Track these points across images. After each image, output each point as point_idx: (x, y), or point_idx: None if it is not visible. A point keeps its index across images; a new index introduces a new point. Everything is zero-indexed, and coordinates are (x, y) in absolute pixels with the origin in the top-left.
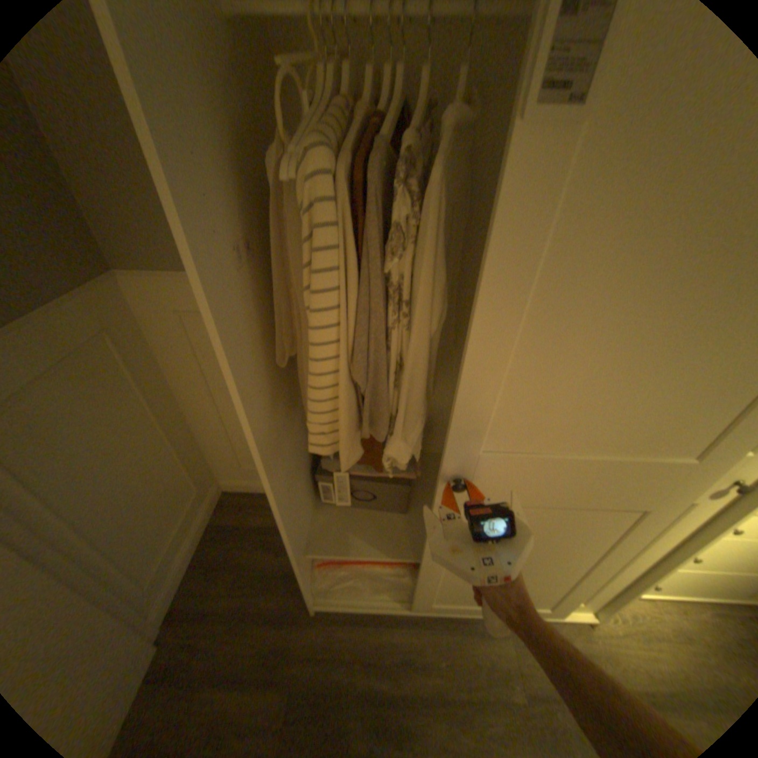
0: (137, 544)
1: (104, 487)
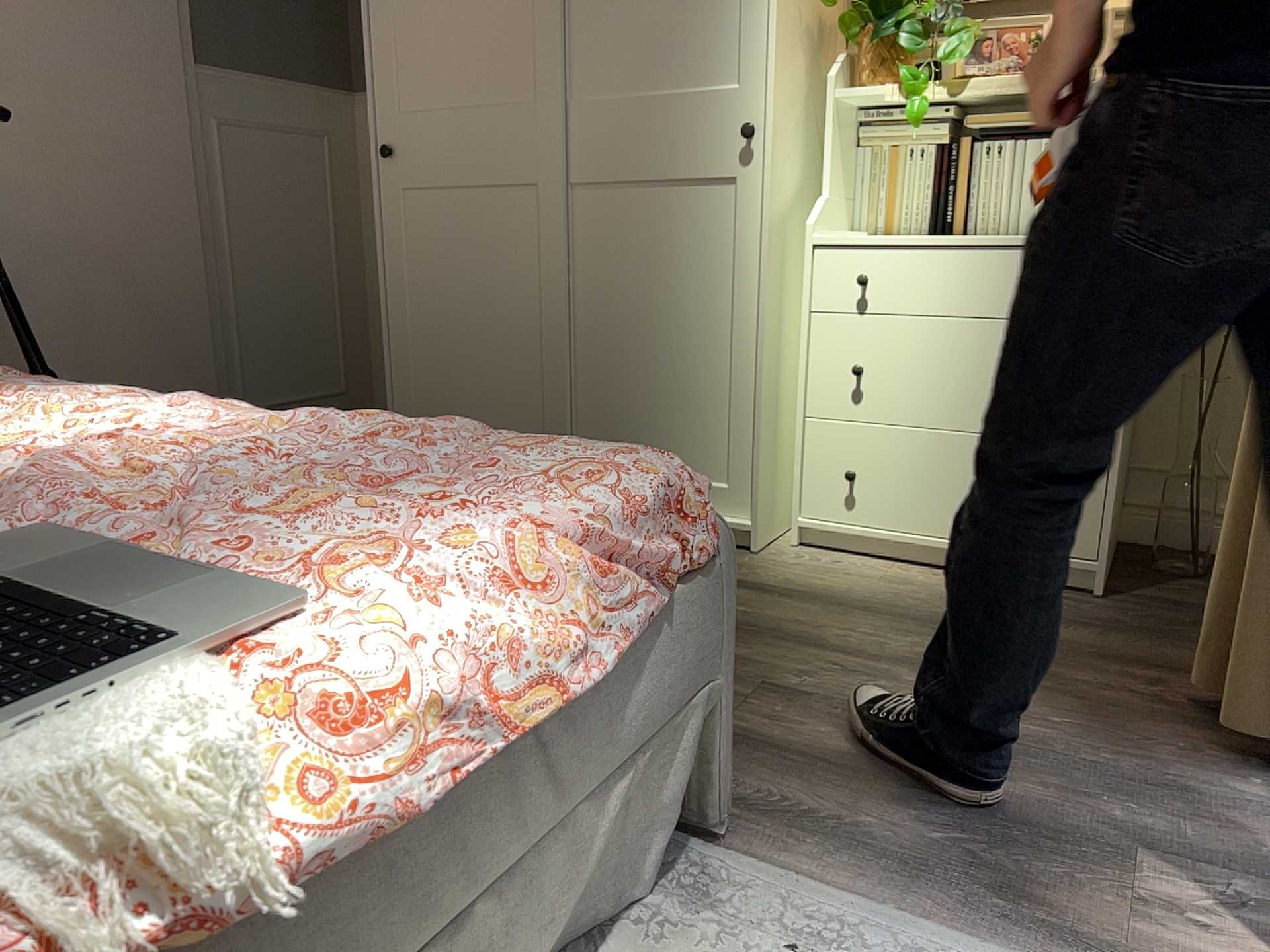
0: (269, 348)
1: (271, 255)
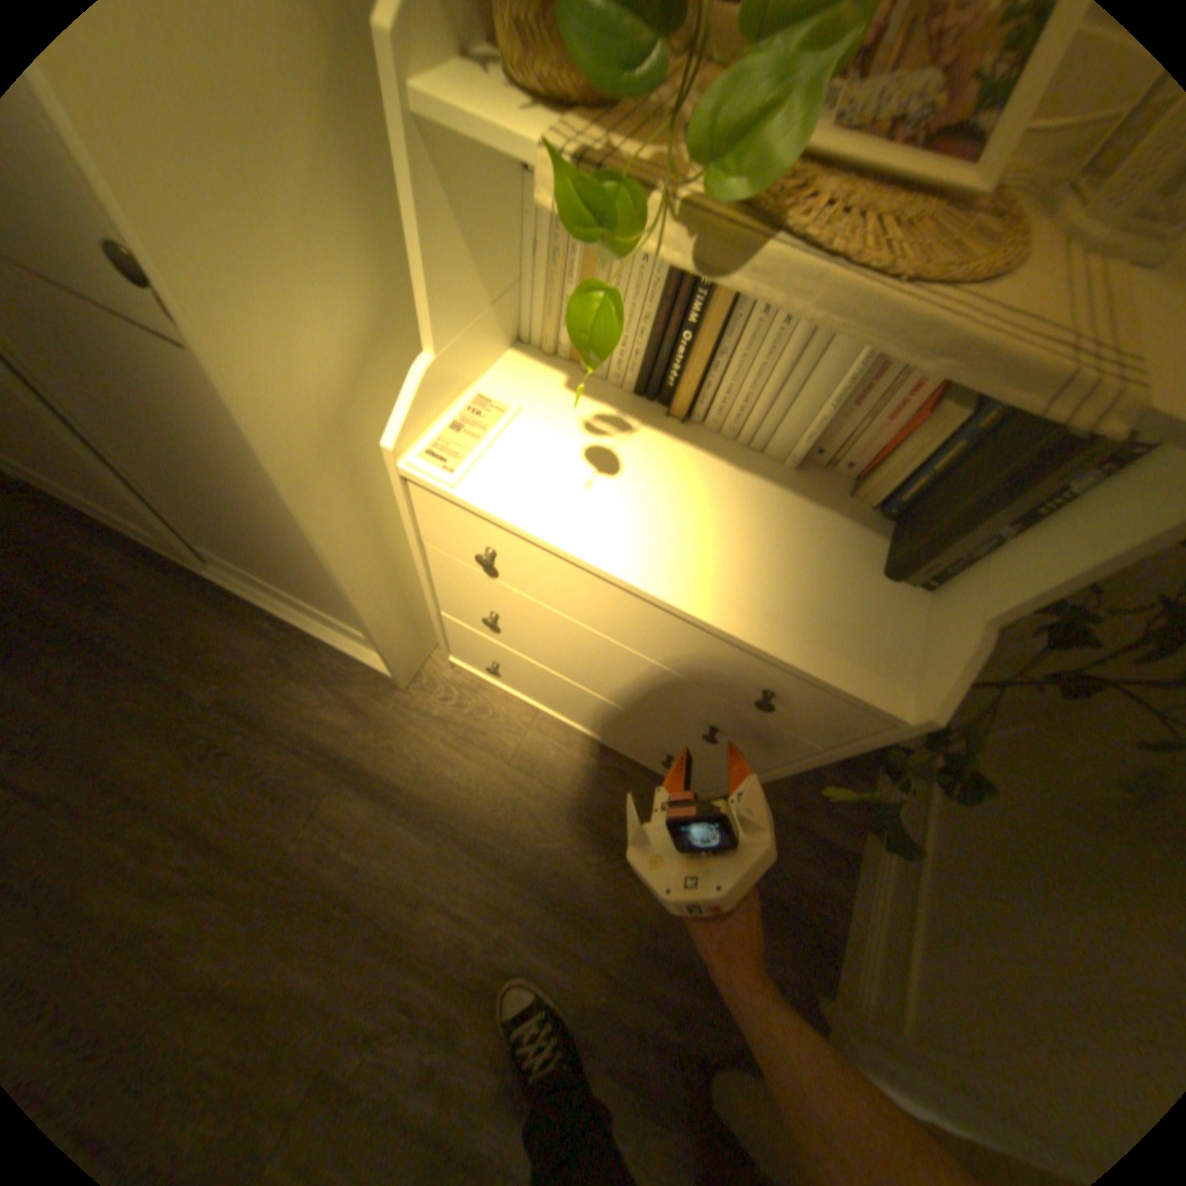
0: None
1: None
